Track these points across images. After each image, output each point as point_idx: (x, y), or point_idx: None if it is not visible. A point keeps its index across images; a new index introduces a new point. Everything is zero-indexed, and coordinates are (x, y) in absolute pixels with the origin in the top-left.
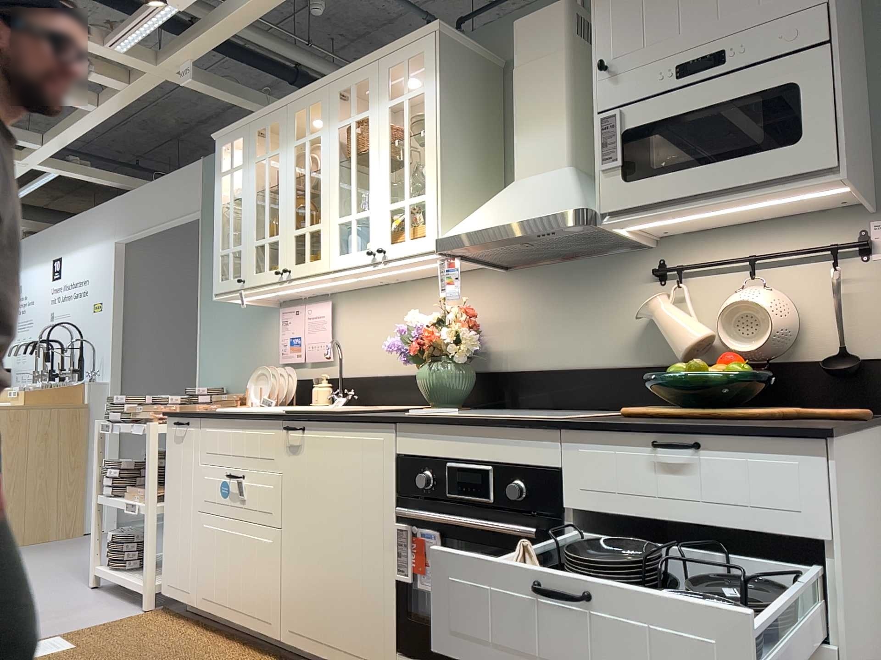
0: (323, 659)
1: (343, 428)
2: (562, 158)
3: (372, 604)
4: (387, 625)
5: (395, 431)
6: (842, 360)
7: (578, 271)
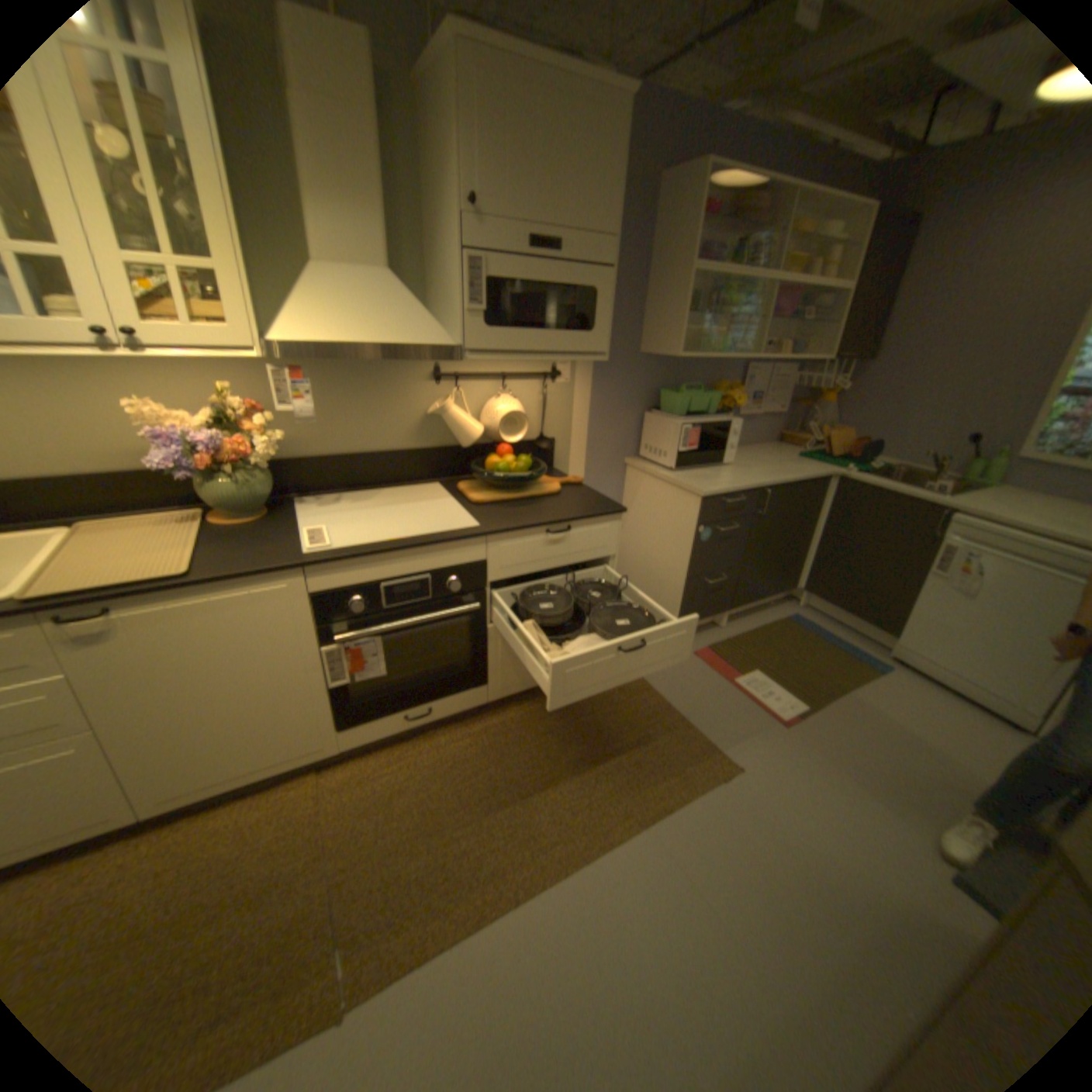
0: (232, 788)
1: (209, 589)
2: (379, 256)
3: (299, 717)
4: (323, 720)
5: (306, 572)
6: (542, 440)
7: (360, 363)
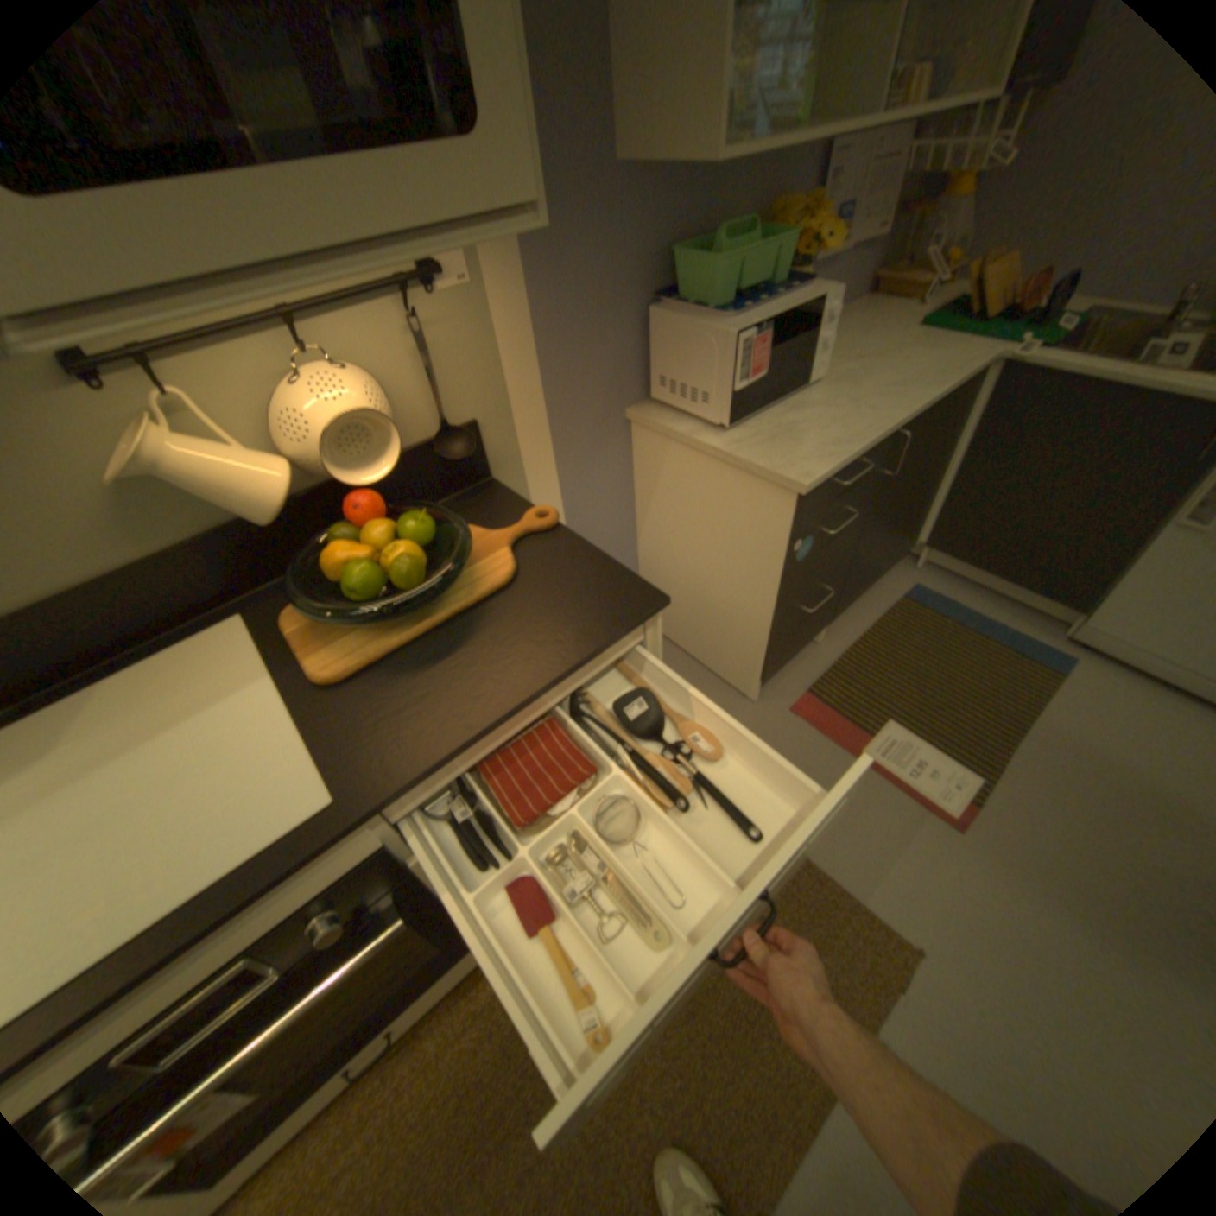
0: None
1: None
2: None
3: None
4: None
5: None
6: (449, 435)
7: None
